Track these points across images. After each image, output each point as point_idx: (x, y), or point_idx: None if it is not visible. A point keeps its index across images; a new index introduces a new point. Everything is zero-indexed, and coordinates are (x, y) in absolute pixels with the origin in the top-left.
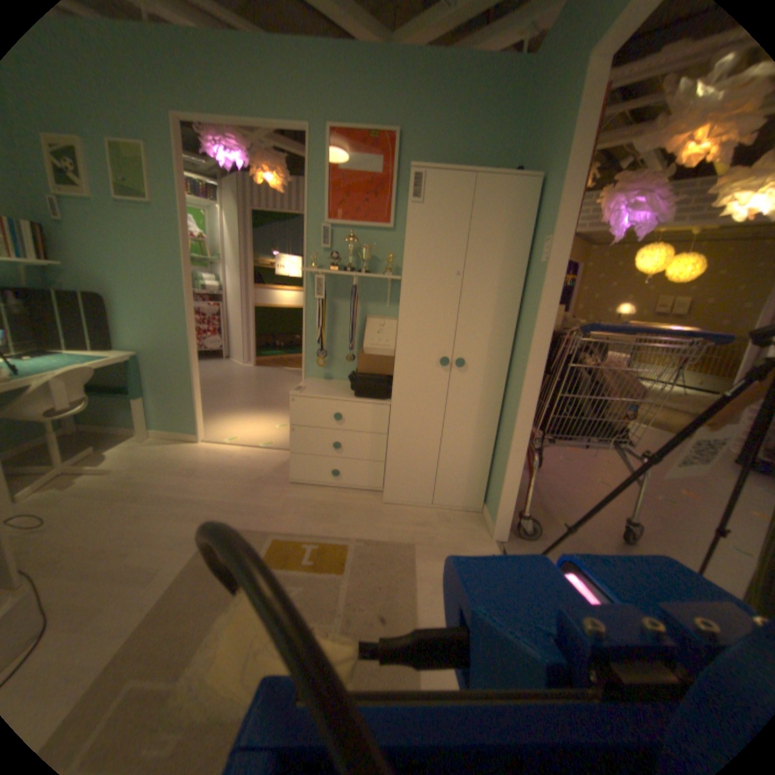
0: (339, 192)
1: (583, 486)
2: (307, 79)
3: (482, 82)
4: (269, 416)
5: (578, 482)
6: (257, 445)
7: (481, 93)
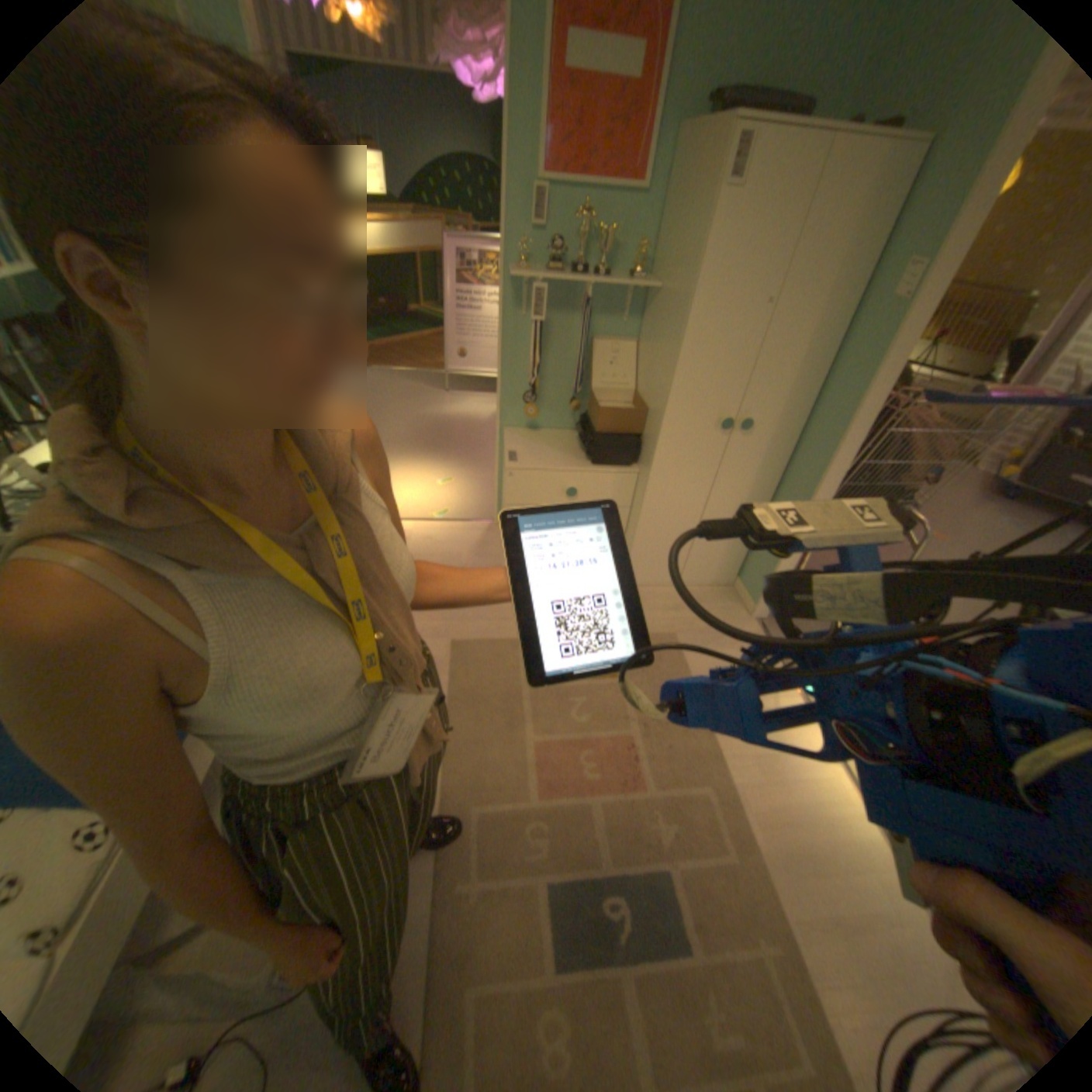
0: (565, 116)
1: None
2: None
3: None
4: (419, 464)
5: None
6: (430, 516)
7: None
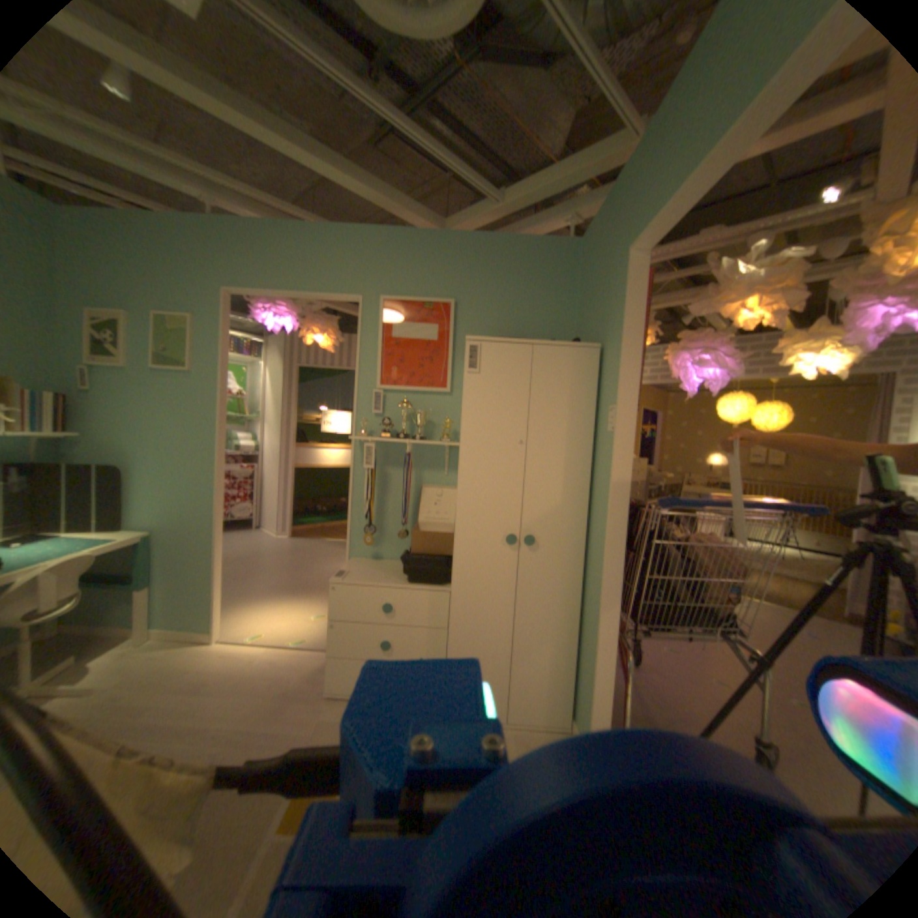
0: (392, 358)
1: (696, 689)
2: (361, 259)
3: (533, 260)
4: (304, 604)
5: (689, 683)
6: (285, 645)
7: (532, 269)
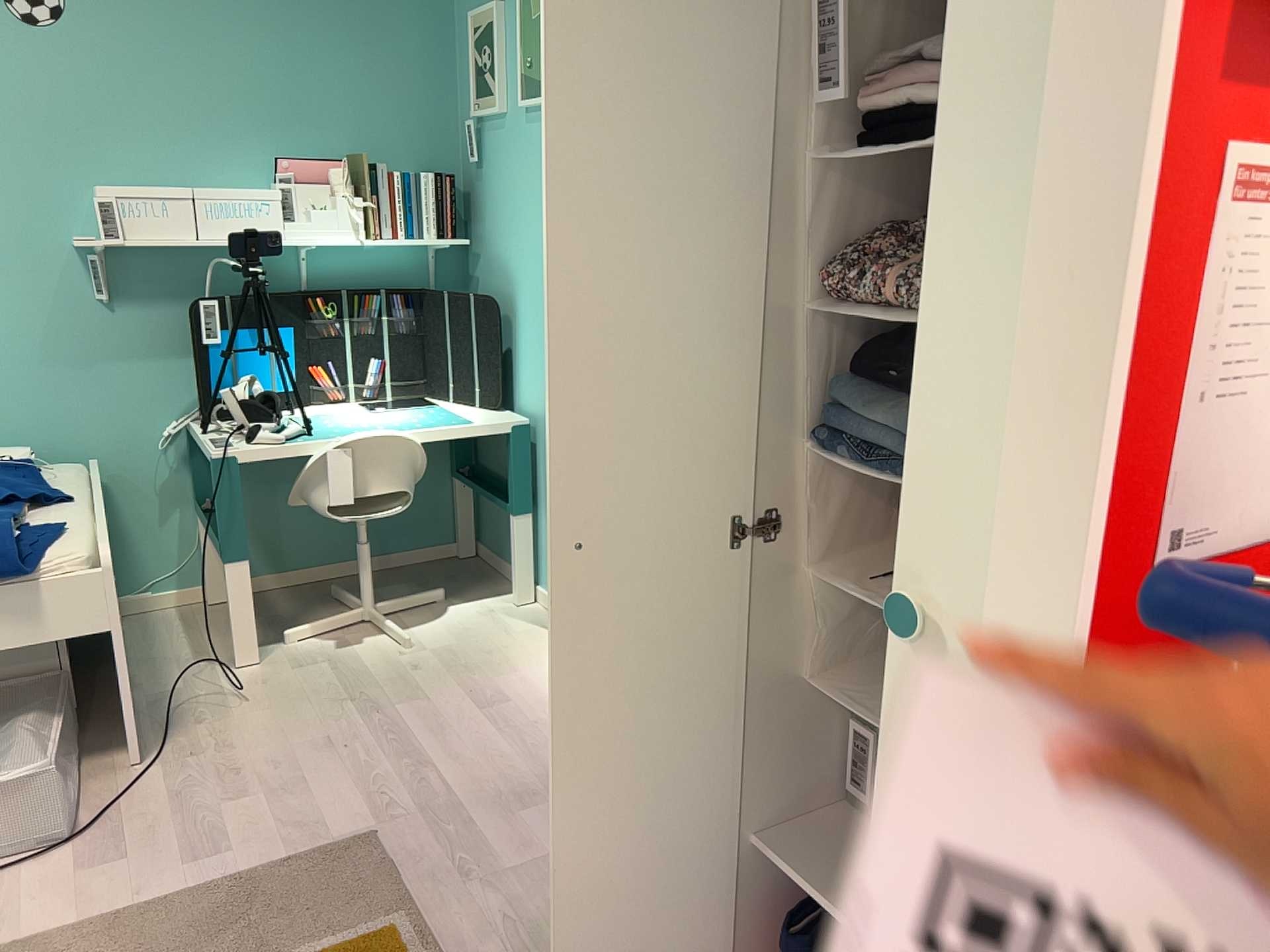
0: None
1: None
2: None
3: None
4: None
5: None
6: None
7: None
